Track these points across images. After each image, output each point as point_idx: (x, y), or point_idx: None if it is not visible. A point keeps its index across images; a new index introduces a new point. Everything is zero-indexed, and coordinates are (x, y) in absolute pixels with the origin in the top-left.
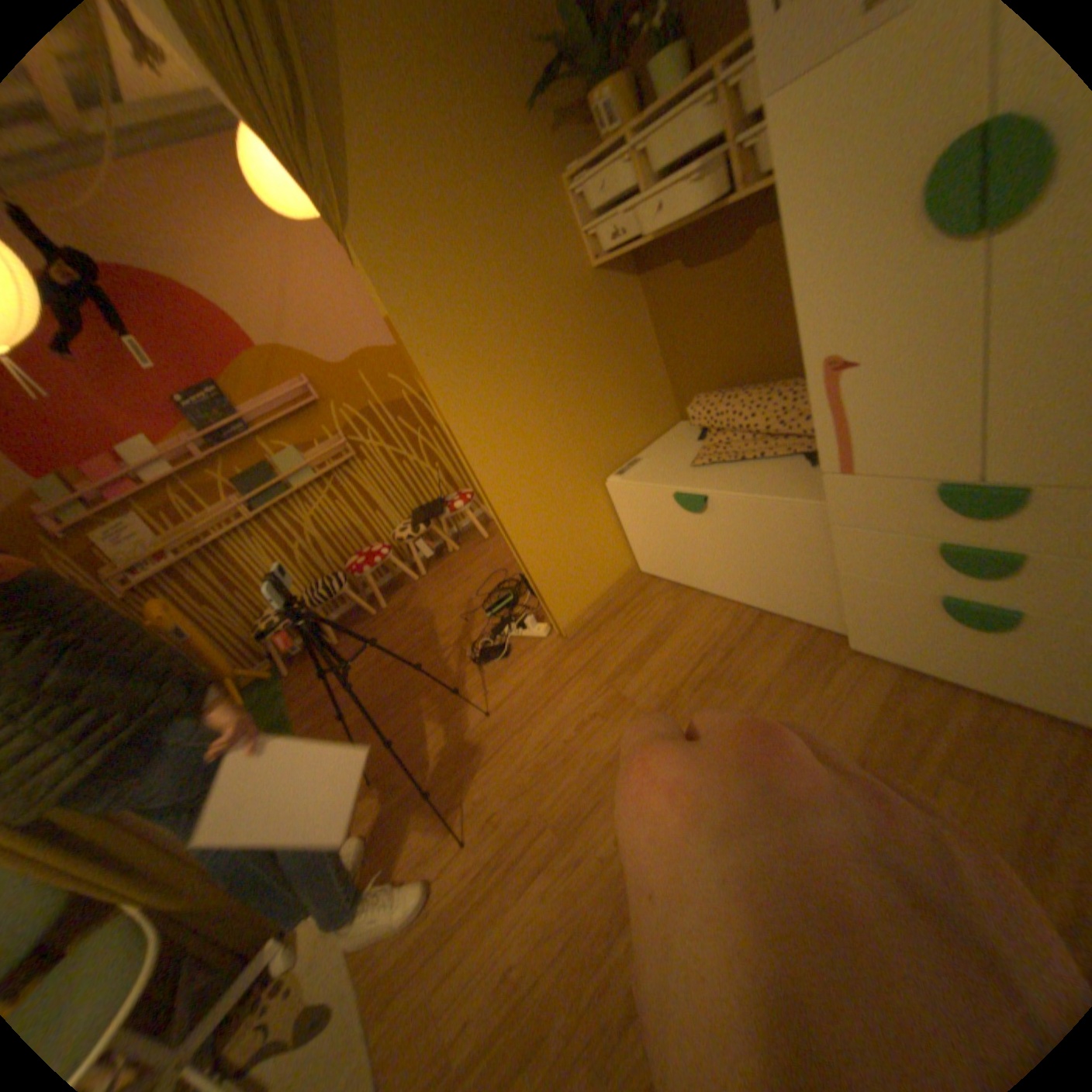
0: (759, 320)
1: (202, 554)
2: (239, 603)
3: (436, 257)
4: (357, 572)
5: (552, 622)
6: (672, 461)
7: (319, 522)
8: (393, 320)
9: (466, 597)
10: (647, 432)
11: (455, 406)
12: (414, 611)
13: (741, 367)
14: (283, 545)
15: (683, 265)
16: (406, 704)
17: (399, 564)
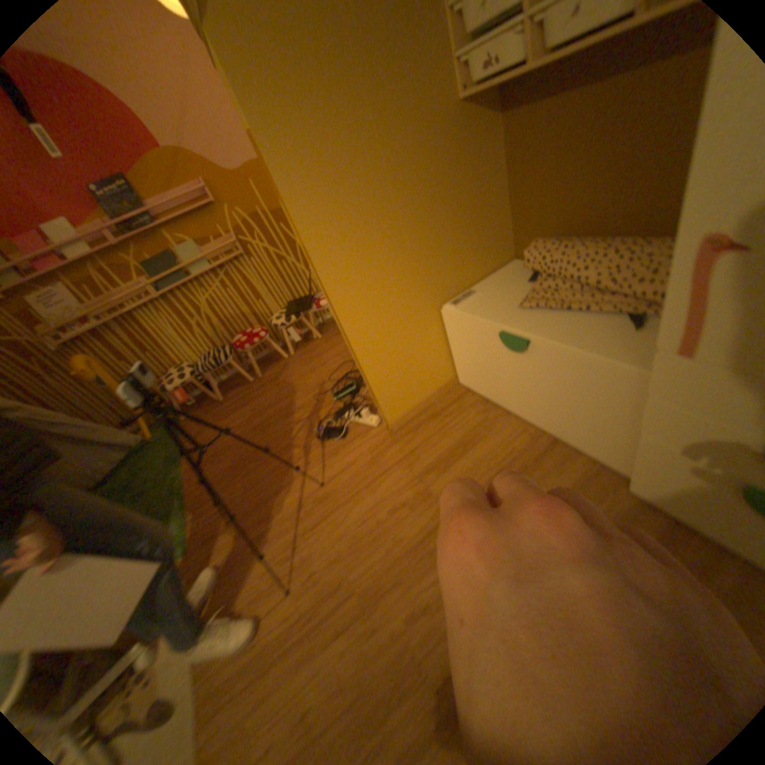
0: (612, 174)
1: (119, 321)
2: (150, 361)
3: (302, 68)
4: (240, 348)
5: (382, 416)
6: (502, 298)
7: (213, 304)
8: (255, 134)
9: (320, 380)
10: (483, 266)
11: (312, 229)
12: (281, 384)
13: (581, 217)
14: (184, 320)
15: (547, 105)
16: (264, 462)
17: (273, 345)
